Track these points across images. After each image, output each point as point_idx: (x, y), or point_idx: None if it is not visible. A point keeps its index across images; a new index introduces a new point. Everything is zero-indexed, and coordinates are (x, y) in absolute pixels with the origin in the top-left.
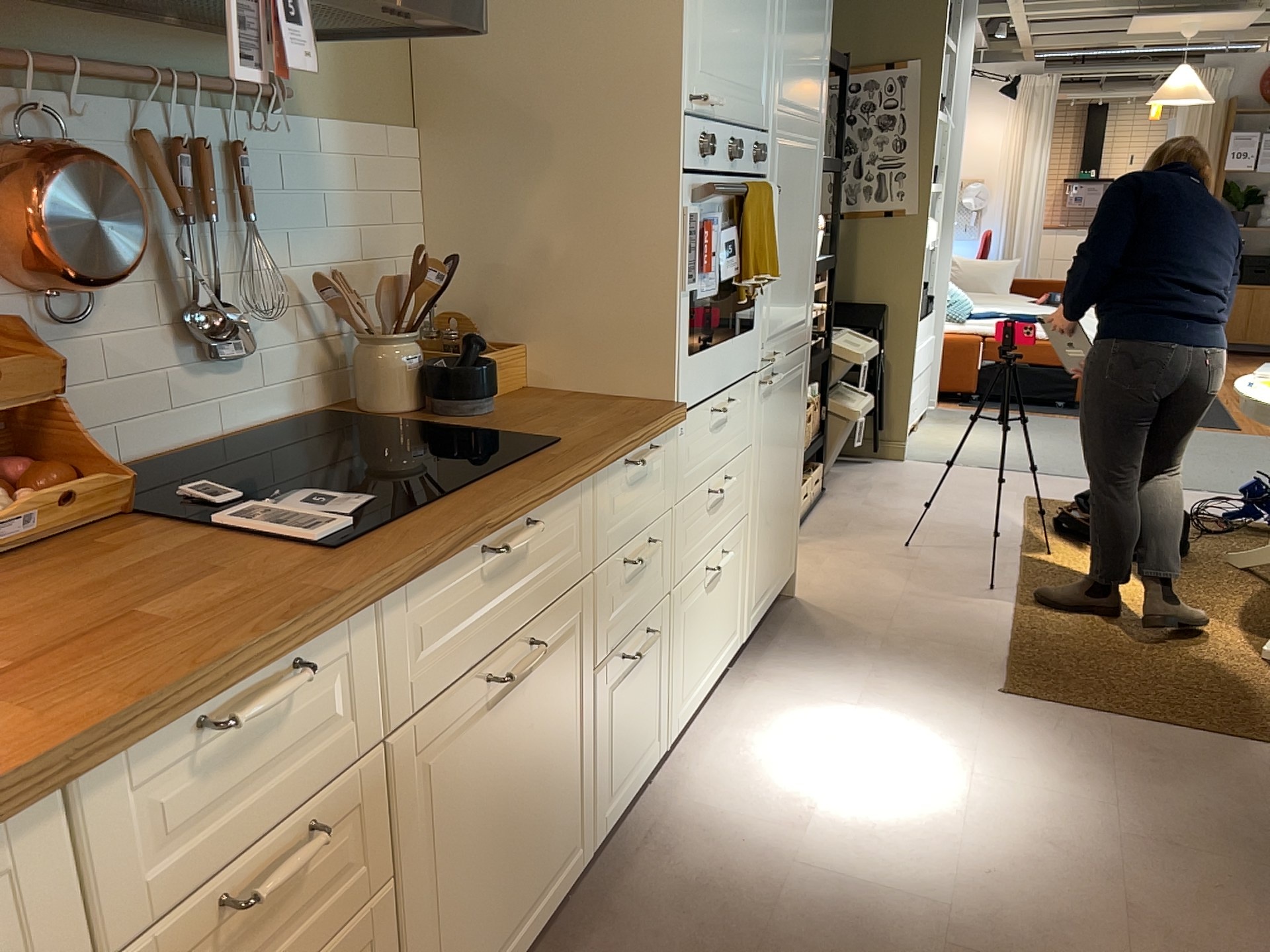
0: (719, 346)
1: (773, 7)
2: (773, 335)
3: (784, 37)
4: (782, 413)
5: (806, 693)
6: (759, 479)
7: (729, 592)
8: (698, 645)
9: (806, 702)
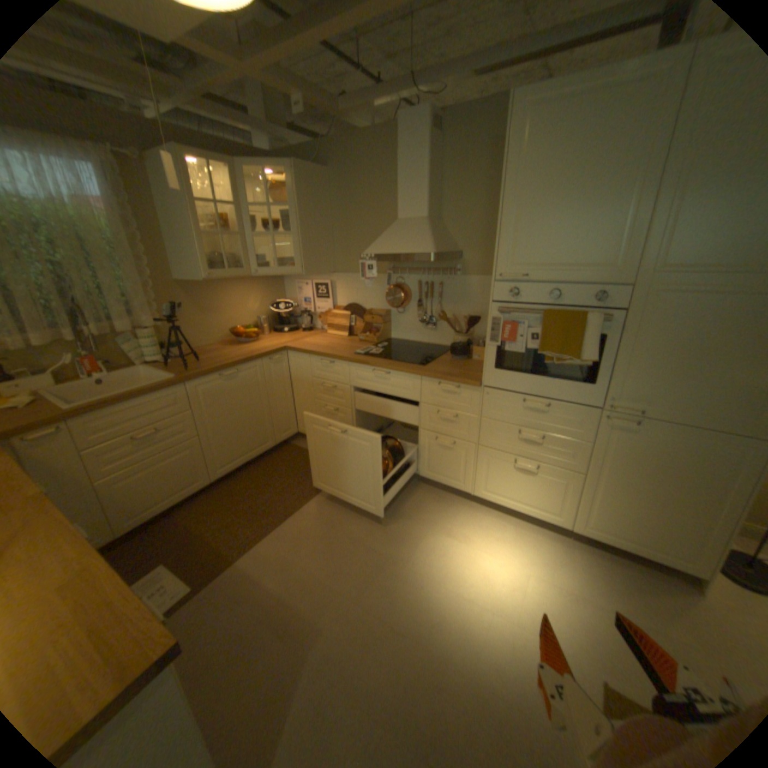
0: (533, 376)
1: (641, 212)
2: (637, 400)
3: (671, 224)
4: (664, 455)
5: (559, 567)
6: (606, 468)
7: (547, 491)
8: (505, 484)
9: (549, 564)
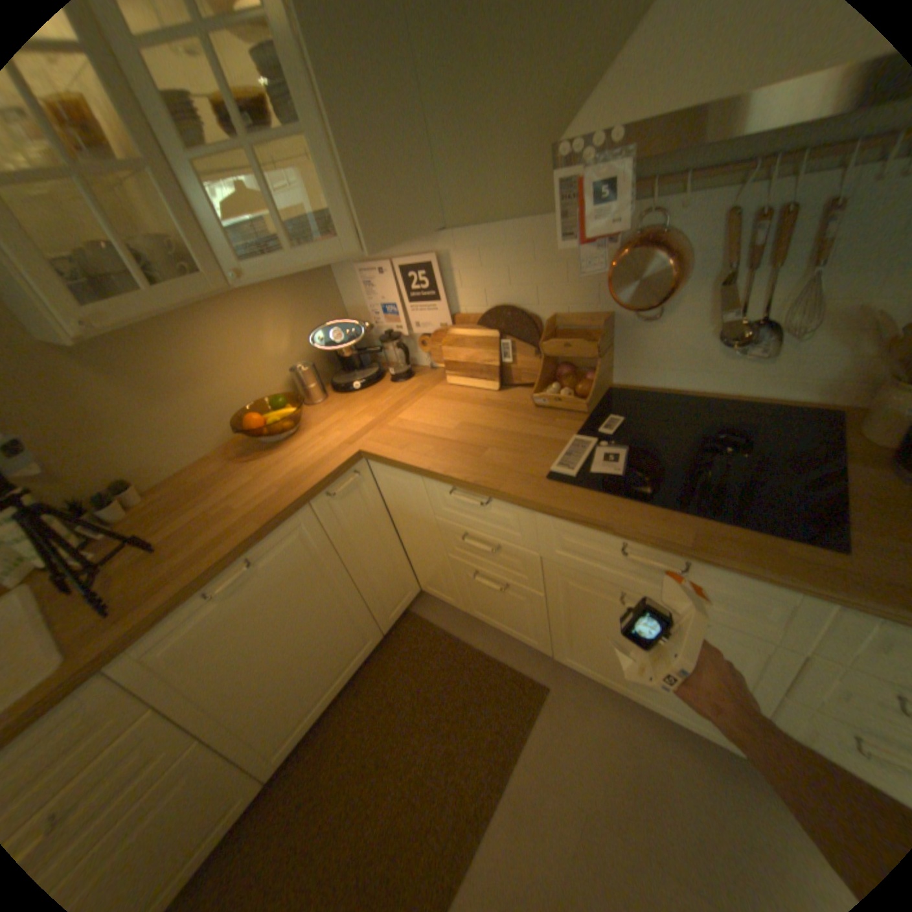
0: None
1: None
2: None
3: None
4: None
5: None
6: None
7: None
8: None
9: None
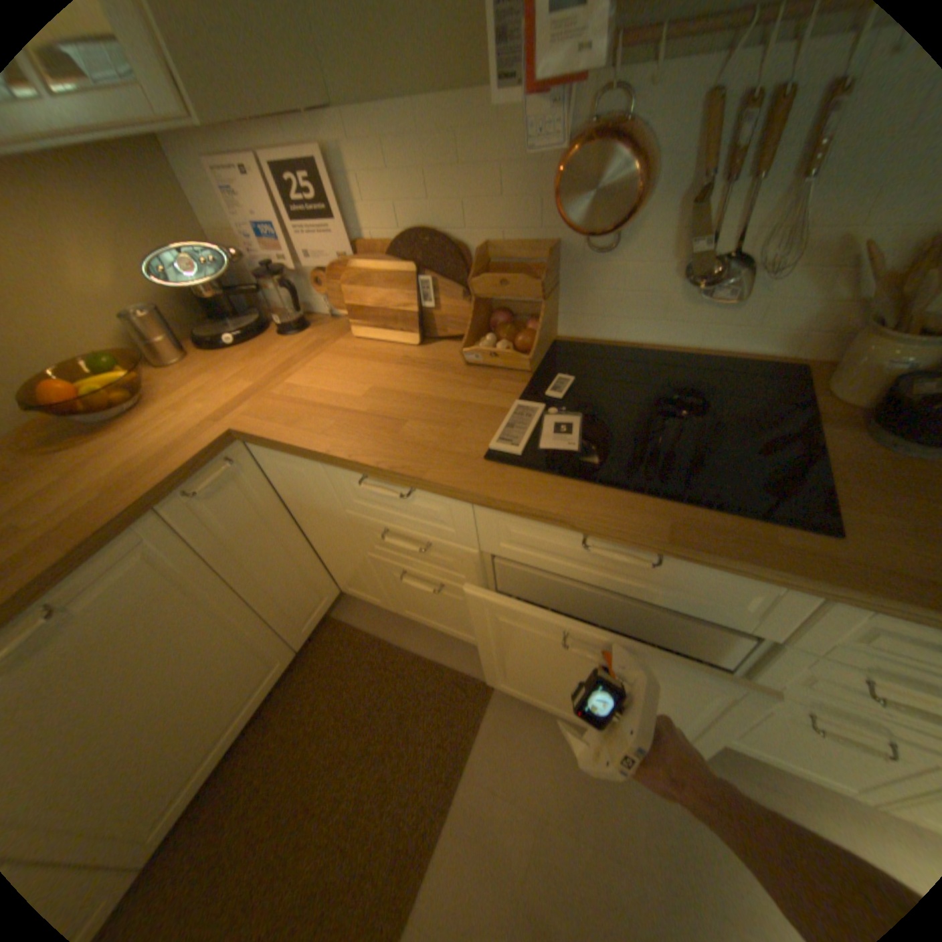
0: None
1: None
2: None
3: None
4: None
5: None
6: None
7: None
8: None
9: None
